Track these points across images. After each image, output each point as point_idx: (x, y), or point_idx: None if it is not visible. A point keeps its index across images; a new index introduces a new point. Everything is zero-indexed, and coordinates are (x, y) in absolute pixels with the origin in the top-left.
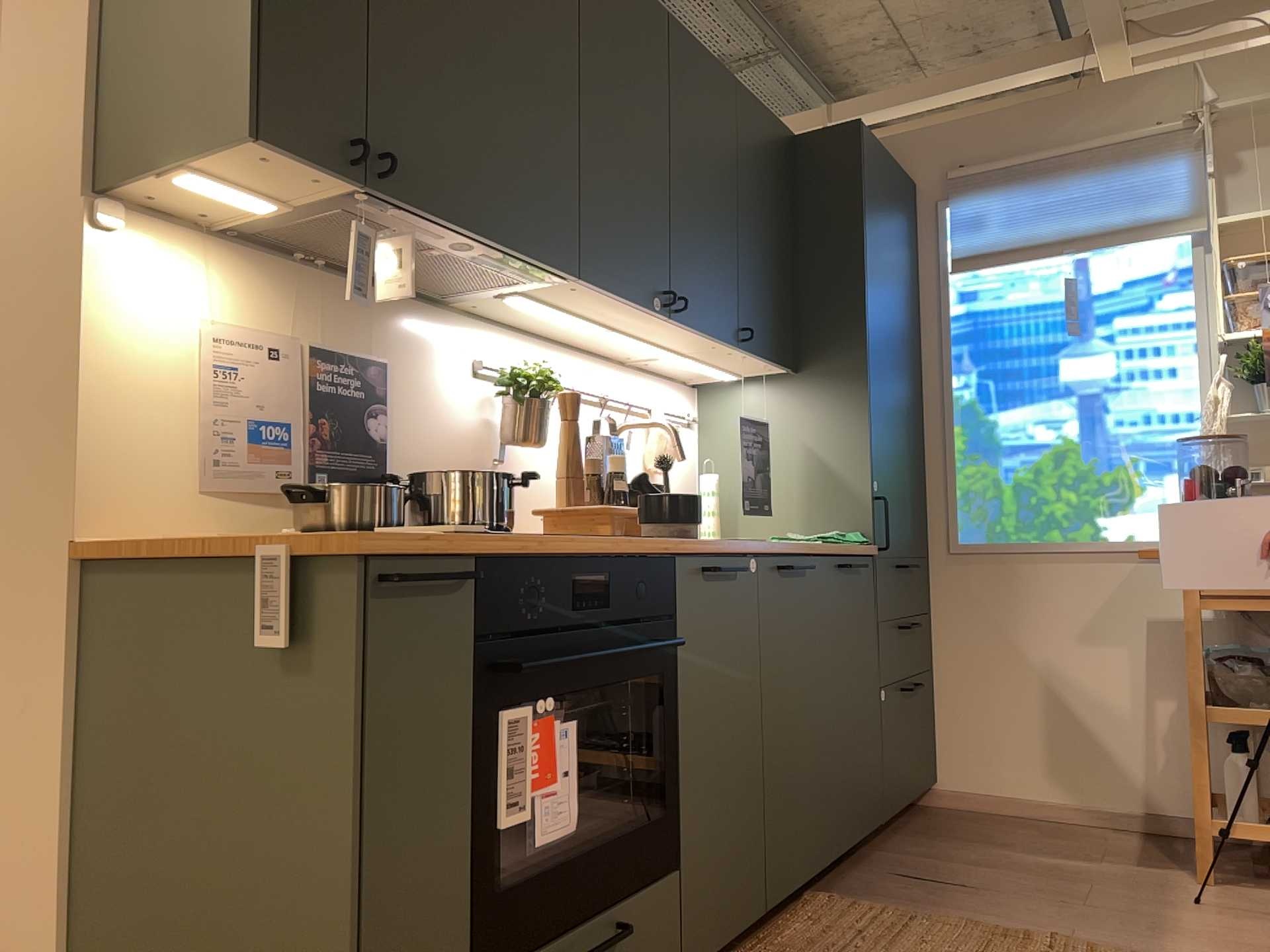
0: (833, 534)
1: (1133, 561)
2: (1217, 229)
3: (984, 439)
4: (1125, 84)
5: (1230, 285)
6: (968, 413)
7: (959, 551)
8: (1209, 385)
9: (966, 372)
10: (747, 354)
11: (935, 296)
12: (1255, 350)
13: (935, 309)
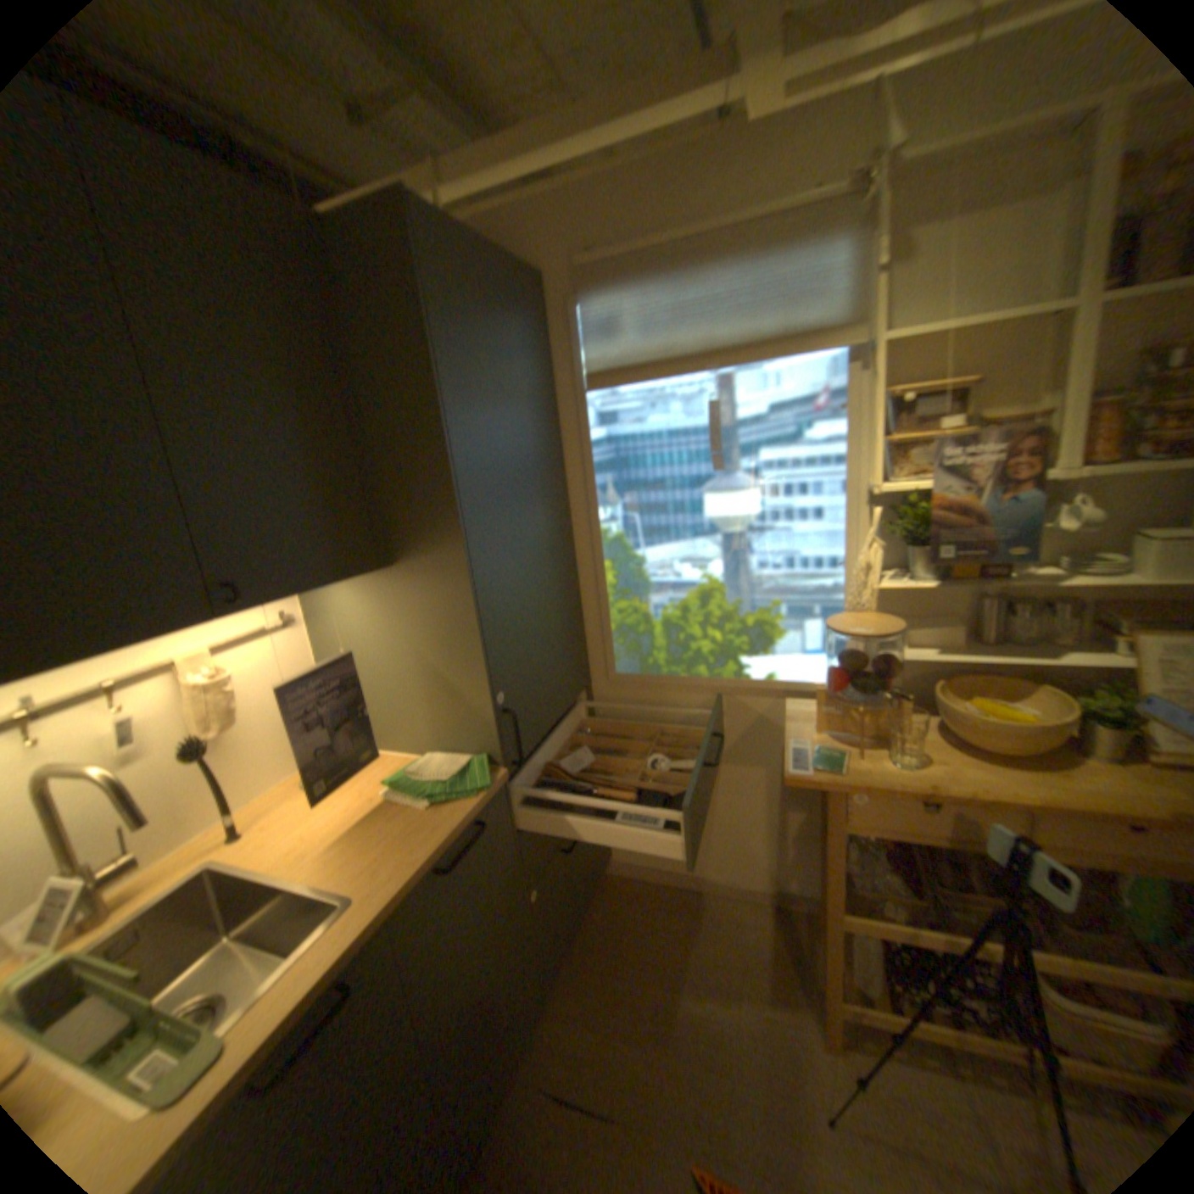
0: (450, 774)
1: (773, 697)
2: (887, 341)
3: (634, 574)
4: (785, 117)
5: (896, 417)
6: (617, 547)
7: (617, 680)
8: (859, 530)
9: (613, 503)
10: (263, 601)
11: (575, 415)
12: (917, 502)
13: (577, 430)
